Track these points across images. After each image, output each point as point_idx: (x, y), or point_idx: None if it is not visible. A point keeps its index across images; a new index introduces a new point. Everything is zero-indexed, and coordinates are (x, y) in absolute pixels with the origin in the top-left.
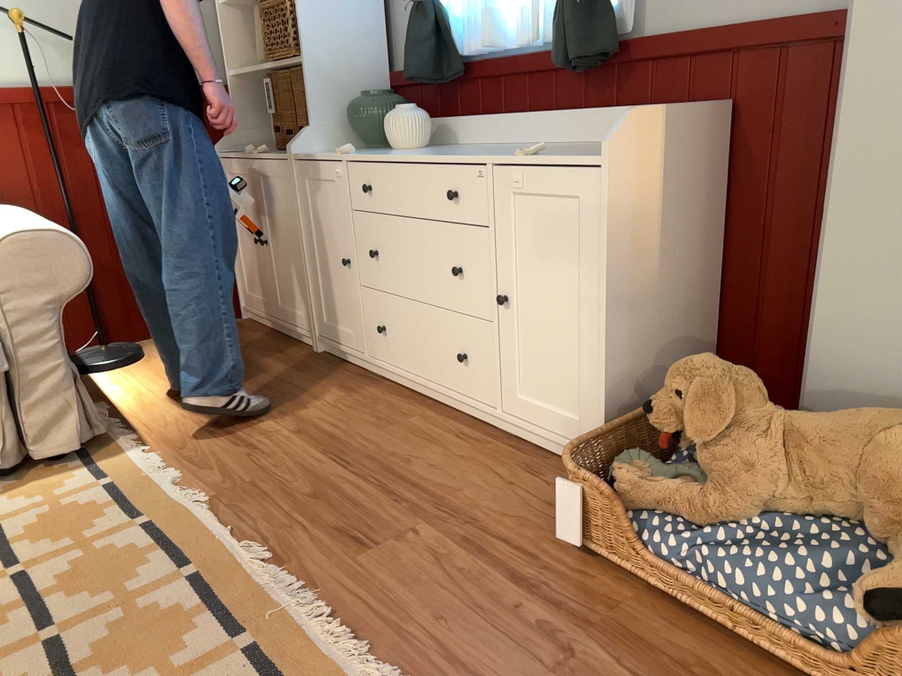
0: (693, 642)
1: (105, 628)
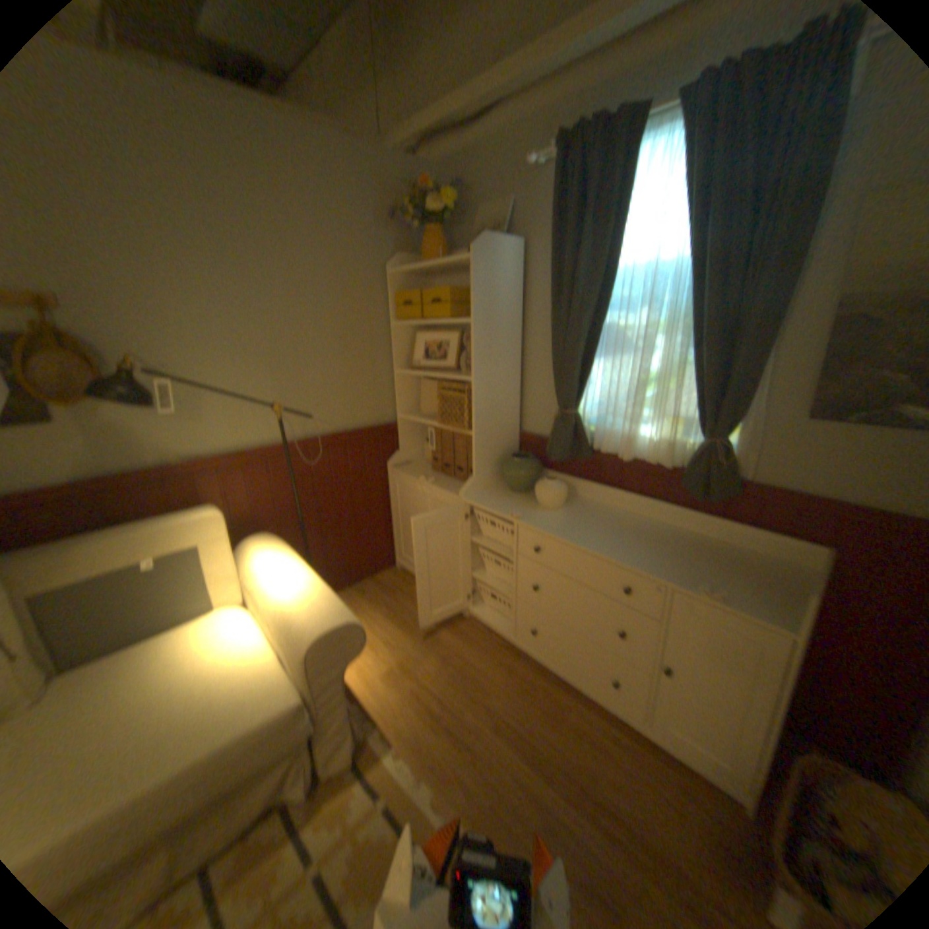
0: None
1: None
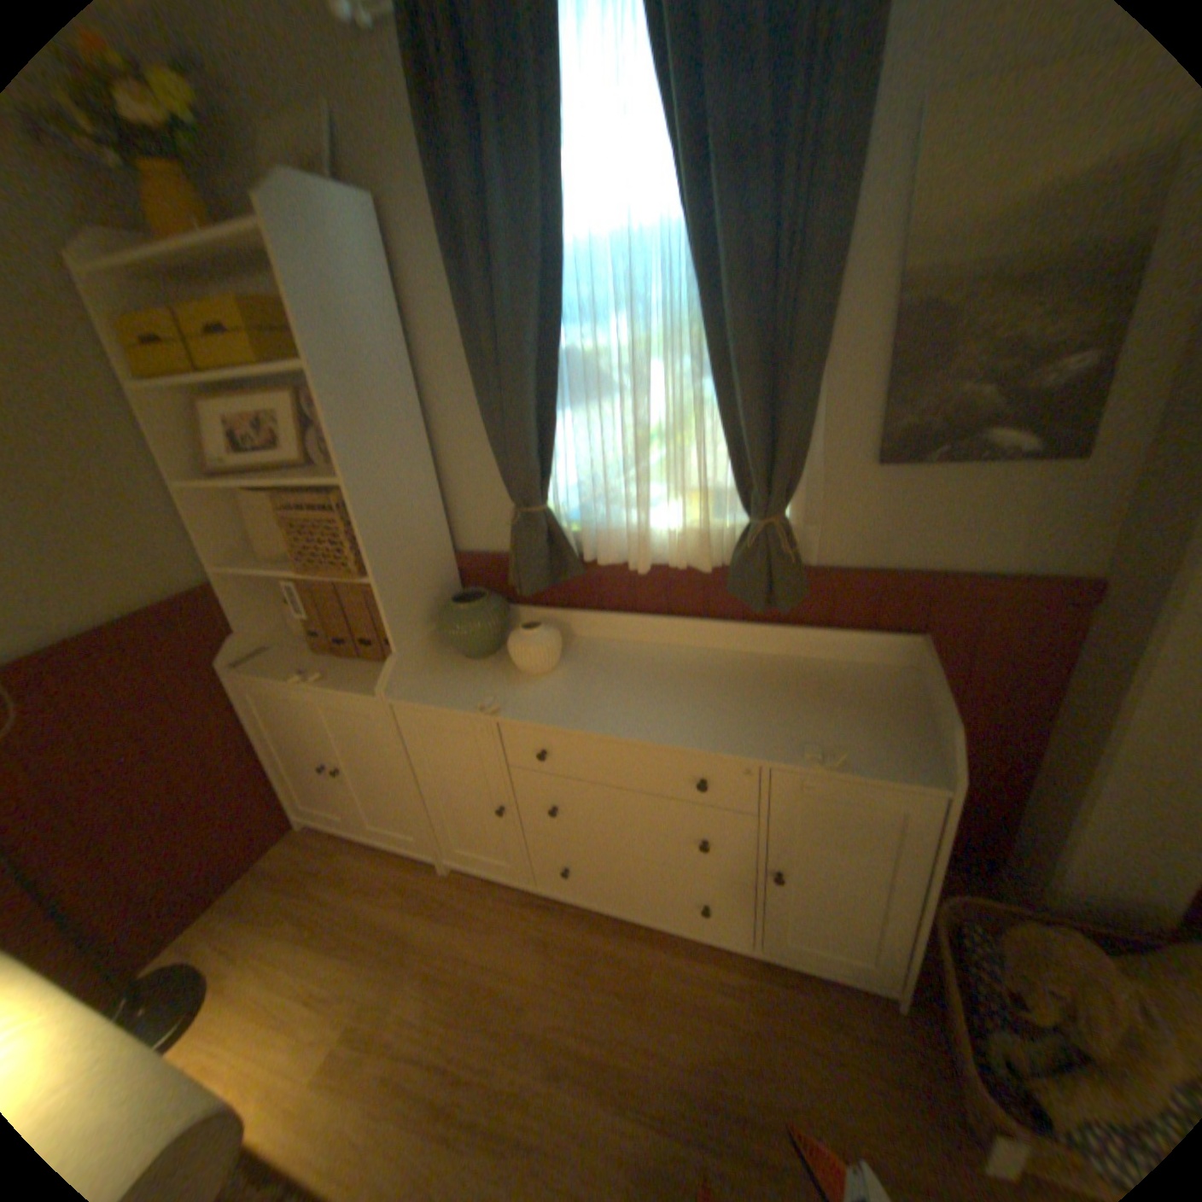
0: None
1: None
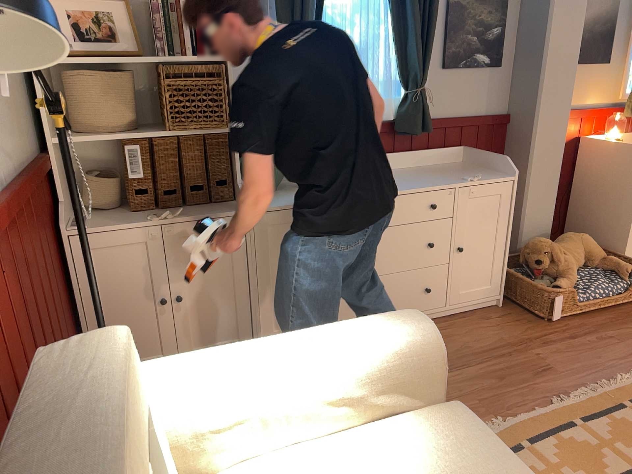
0: (600, 317)
1: (631, 450)
